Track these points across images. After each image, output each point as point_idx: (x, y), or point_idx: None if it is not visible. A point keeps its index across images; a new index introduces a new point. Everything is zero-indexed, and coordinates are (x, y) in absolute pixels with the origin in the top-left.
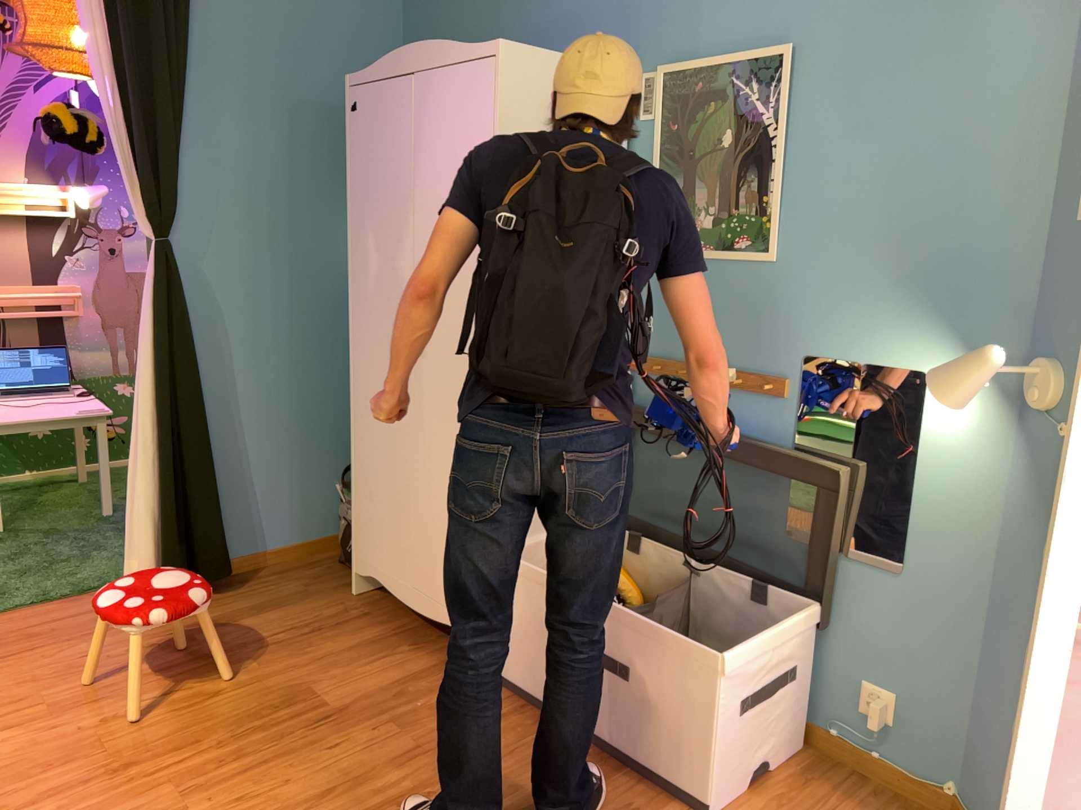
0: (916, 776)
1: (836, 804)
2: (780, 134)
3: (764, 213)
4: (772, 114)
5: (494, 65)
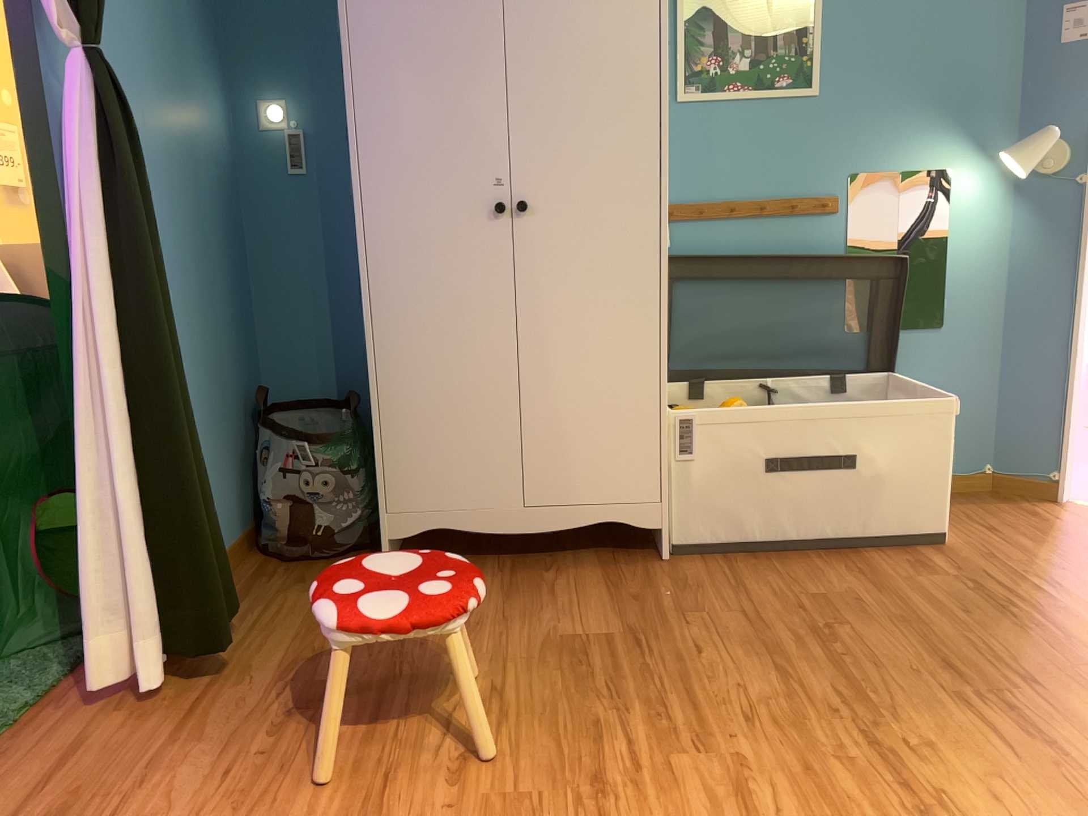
0: (964, 473)
1: (953, 510)
2: None
3: (805, 54)
4: None
5: None
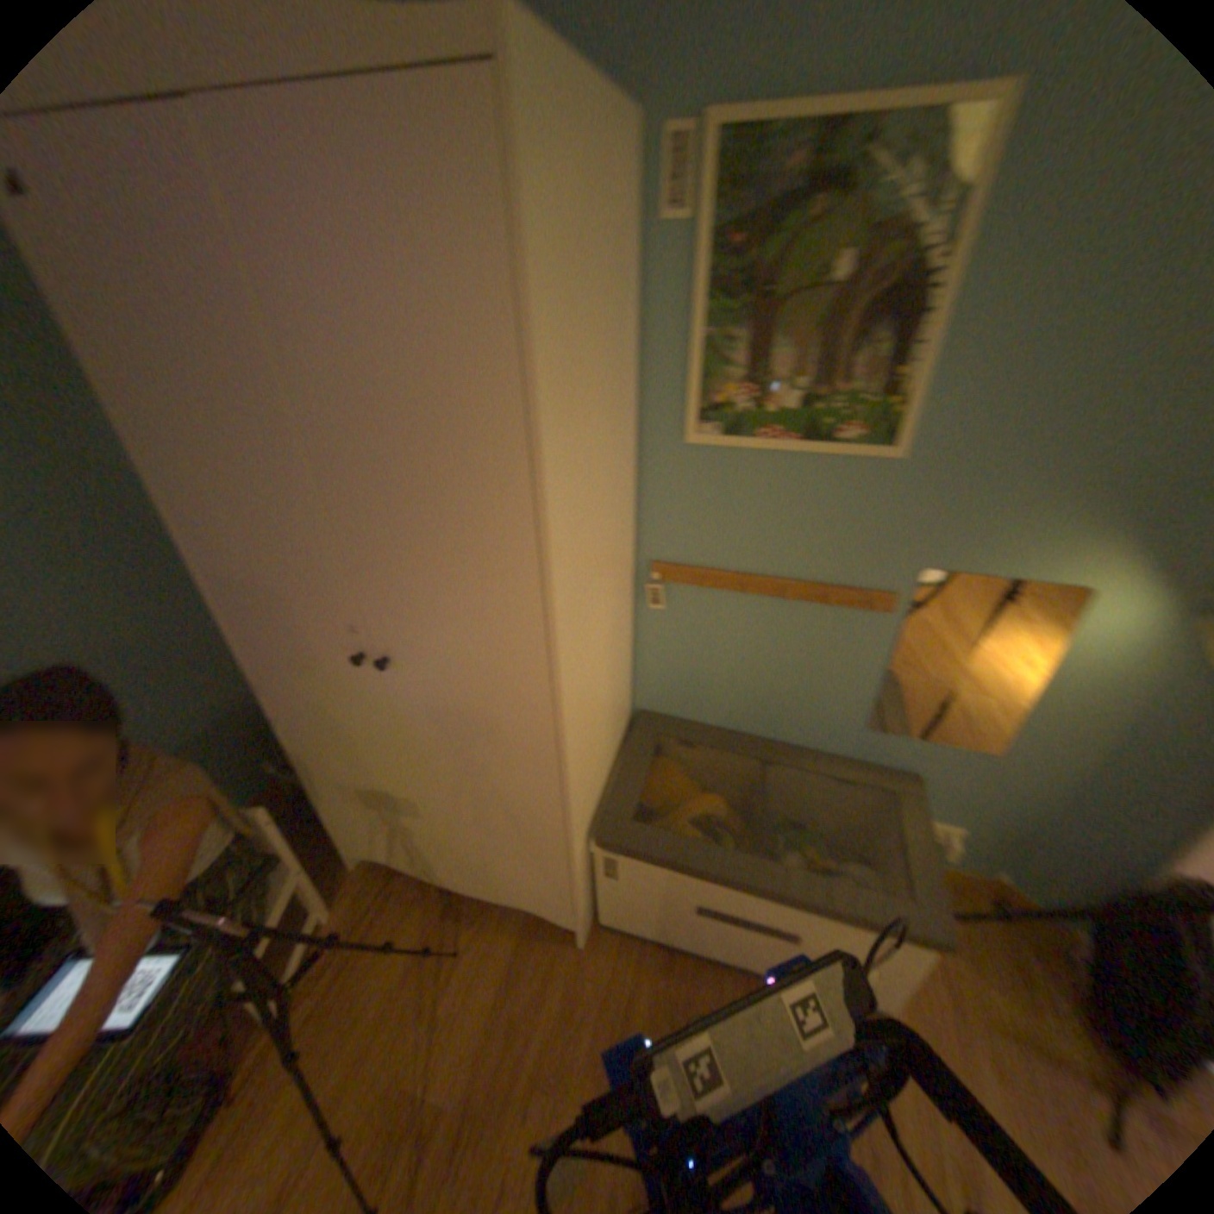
0: (974, 876)
1: None
2: (957, 266)
3: (901, 395)
4: (948, 228)
5: (502, 100)
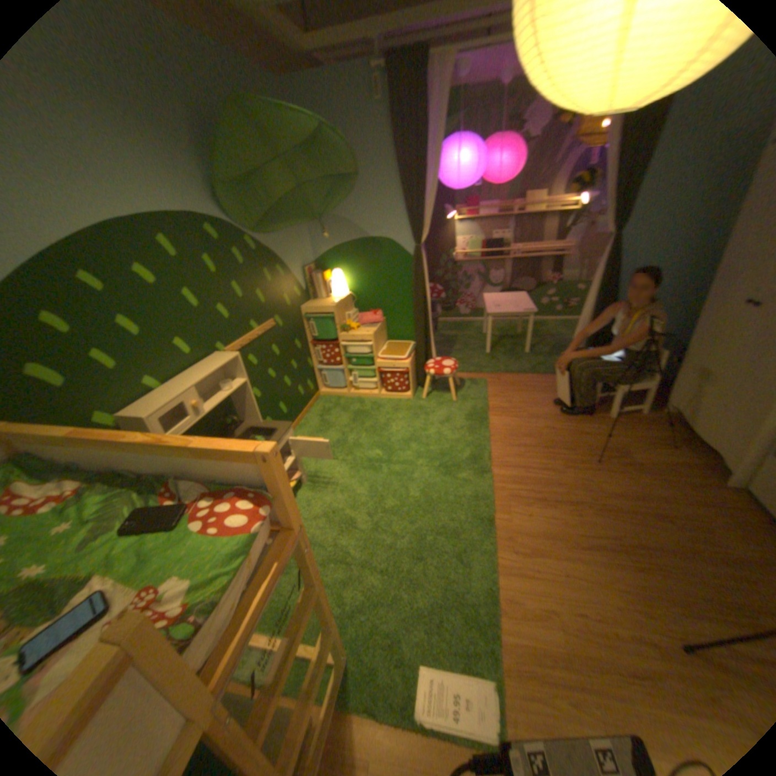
0: None
1: None
2: None
3: None
4: None
5: None
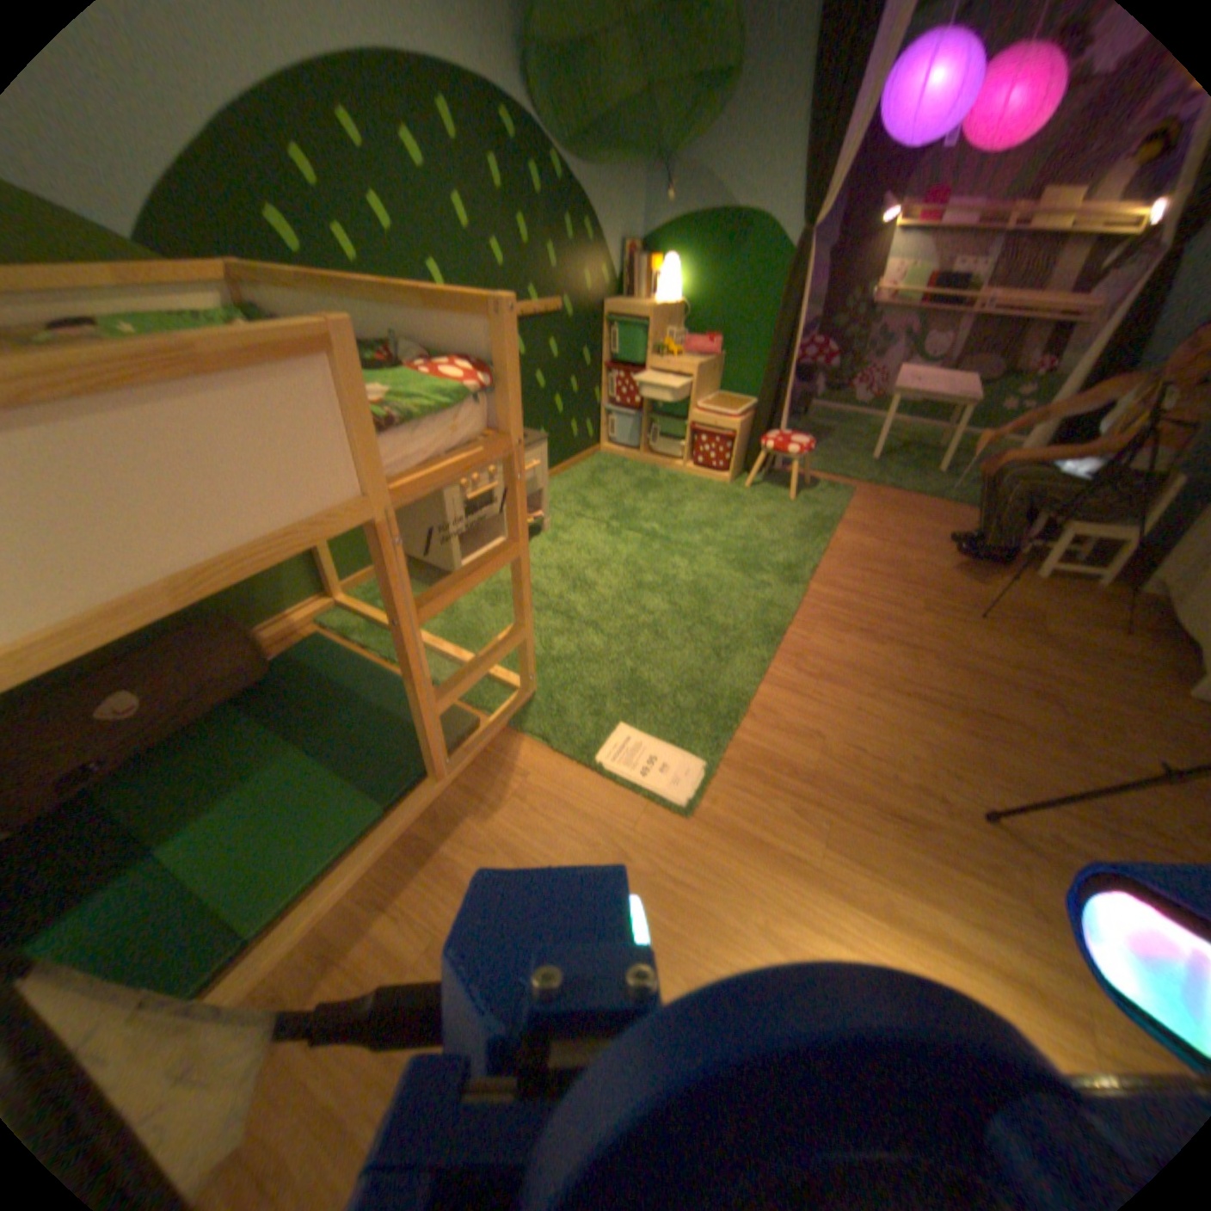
0: None
1: None
2: None
3: None
4: None
5: None
